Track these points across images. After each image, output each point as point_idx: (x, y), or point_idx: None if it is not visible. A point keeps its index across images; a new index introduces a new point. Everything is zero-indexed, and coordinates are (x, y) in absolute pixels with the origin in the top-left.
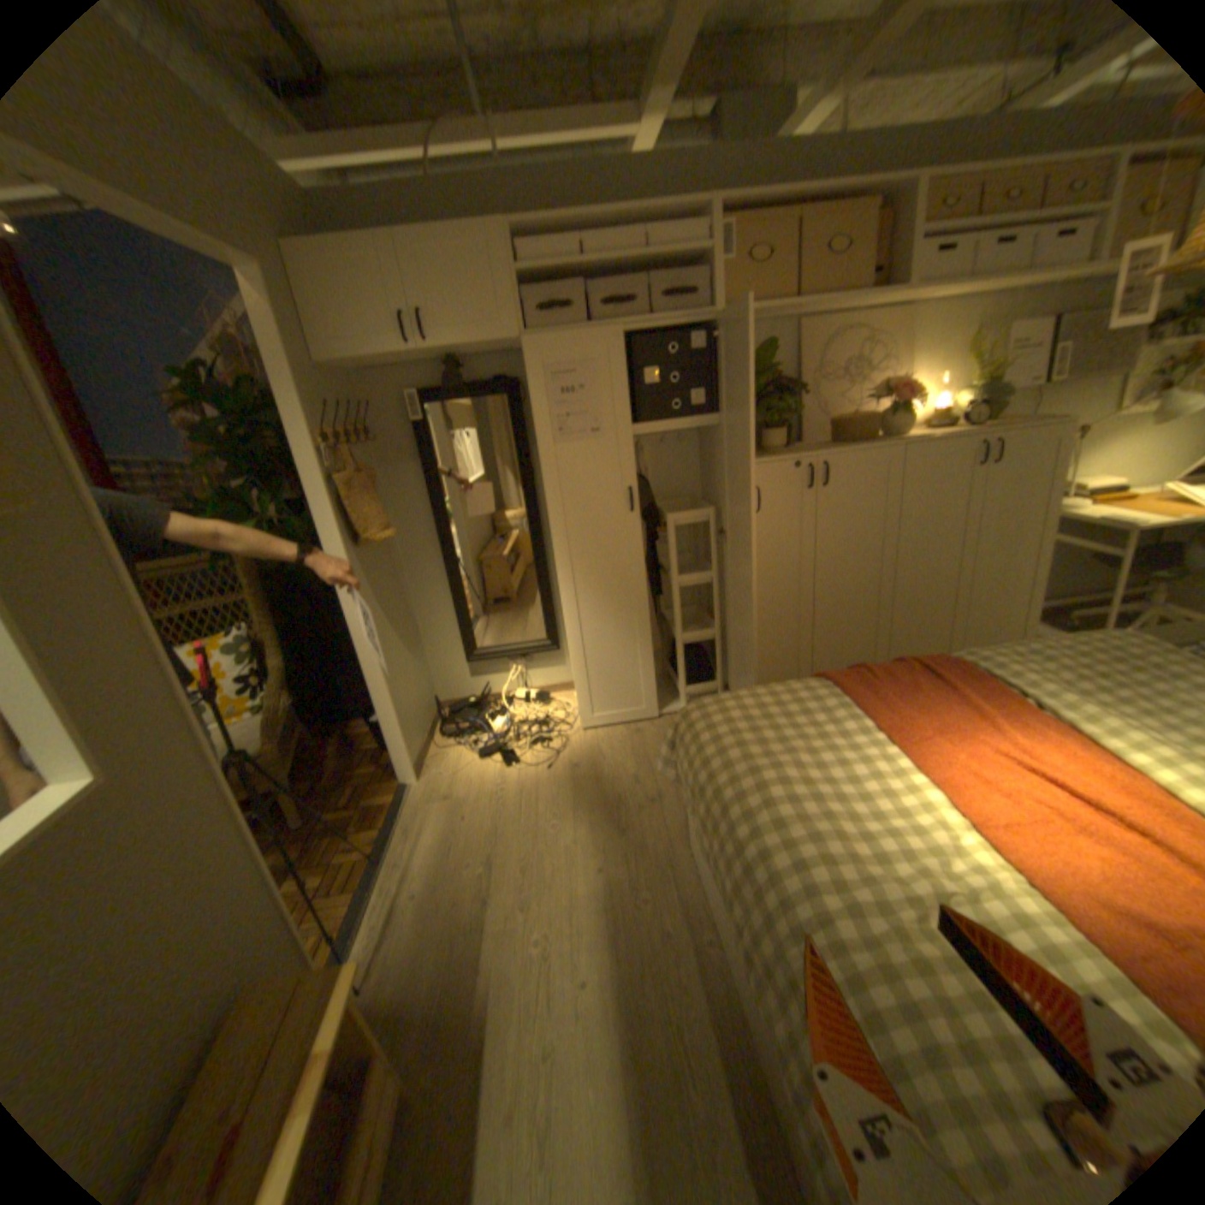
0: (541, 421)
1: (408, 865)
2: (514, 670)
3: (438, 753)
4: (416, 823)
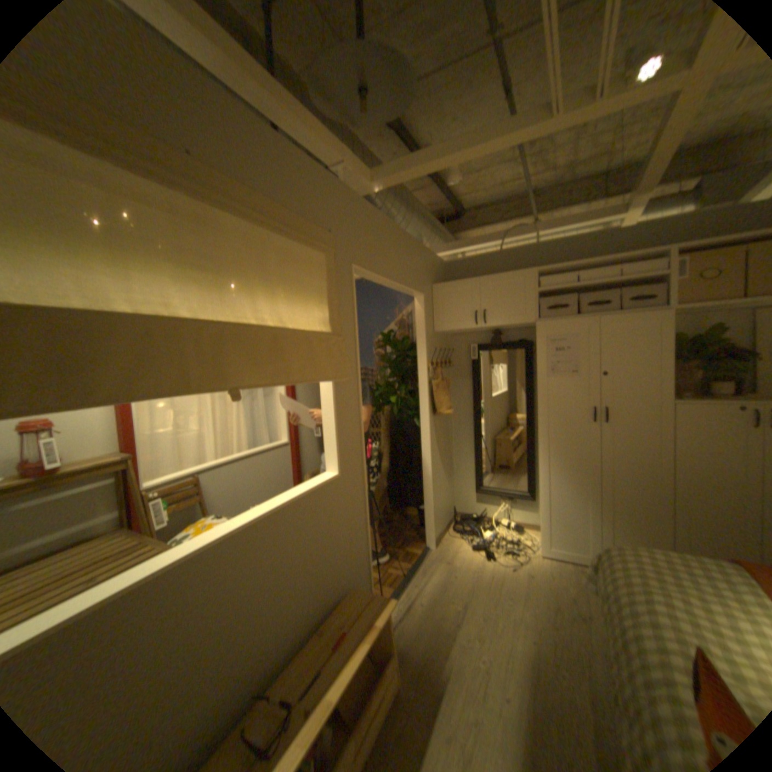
0: (540, 366)
1: (422, 591)
2: (502, 507)
3: (449, 541)
4: (430, 572)
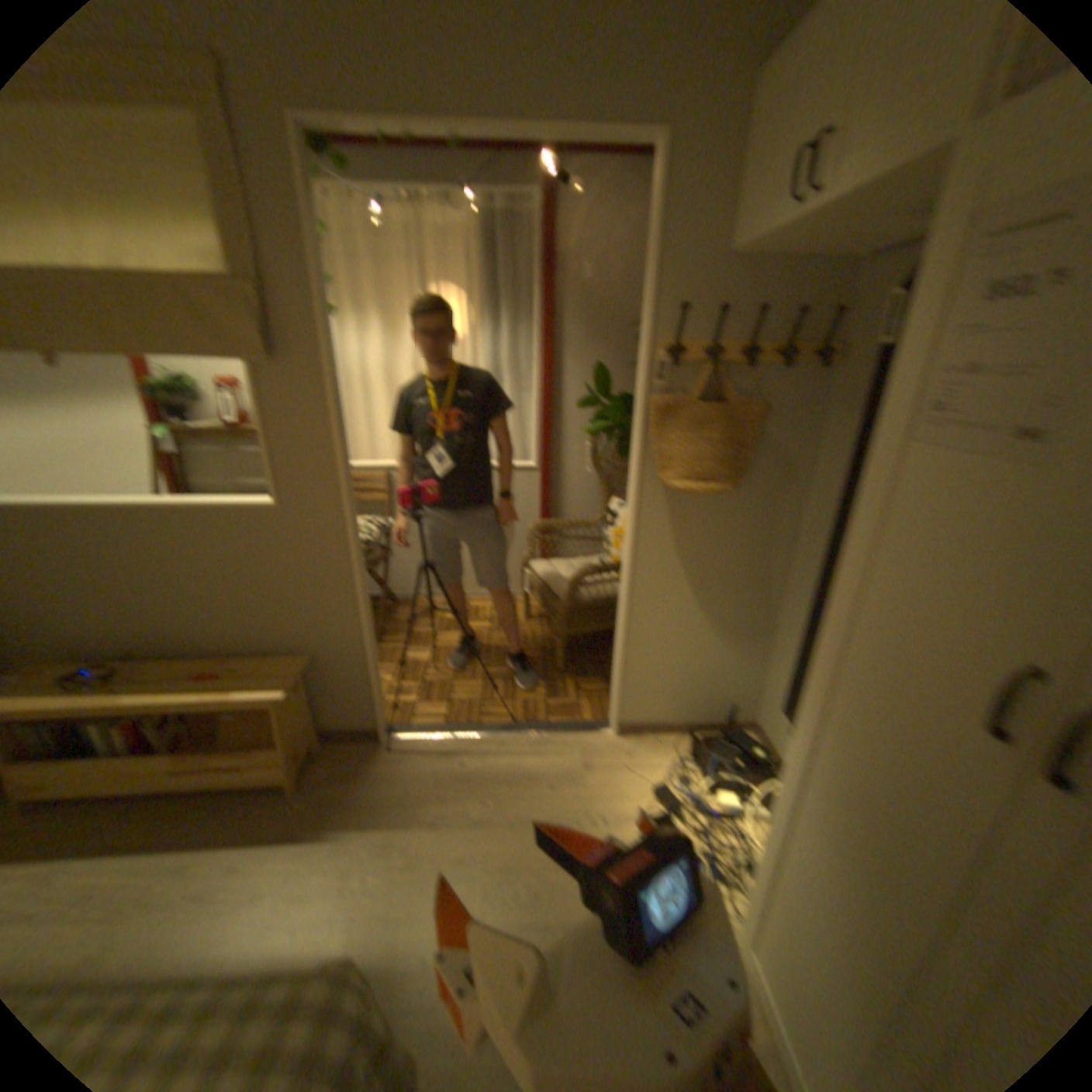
0: (904, 373)
1: (500, 756)
2: None
3: (664, 747)
4: (553, 751)
